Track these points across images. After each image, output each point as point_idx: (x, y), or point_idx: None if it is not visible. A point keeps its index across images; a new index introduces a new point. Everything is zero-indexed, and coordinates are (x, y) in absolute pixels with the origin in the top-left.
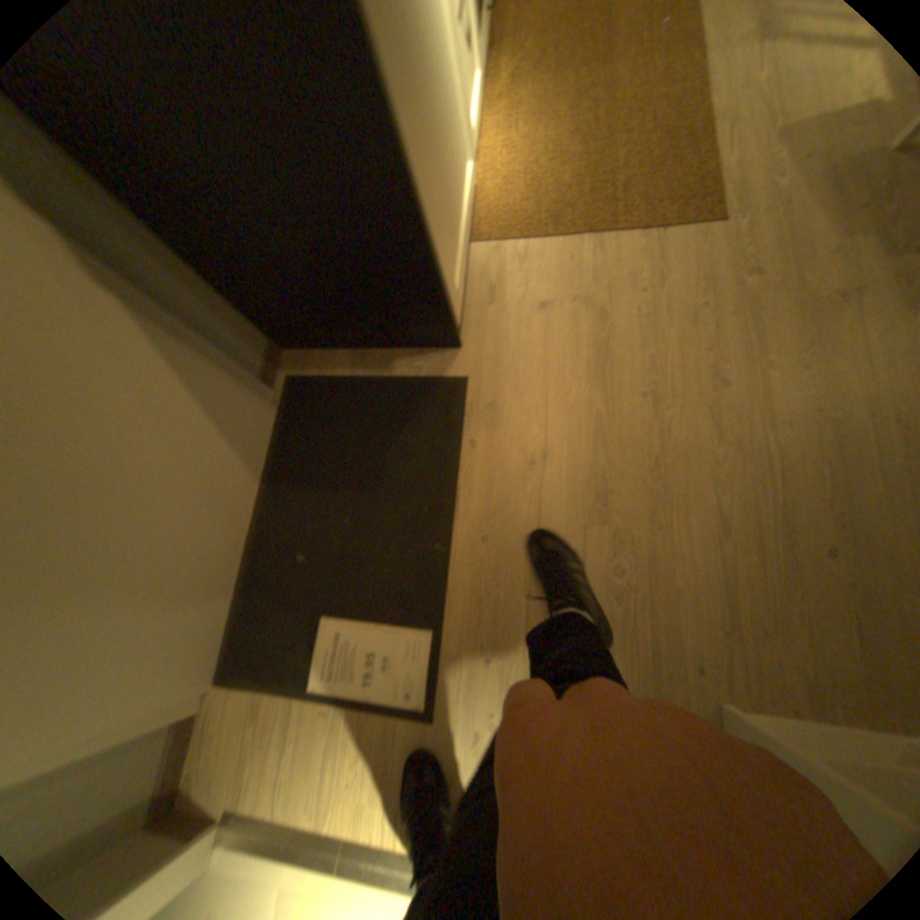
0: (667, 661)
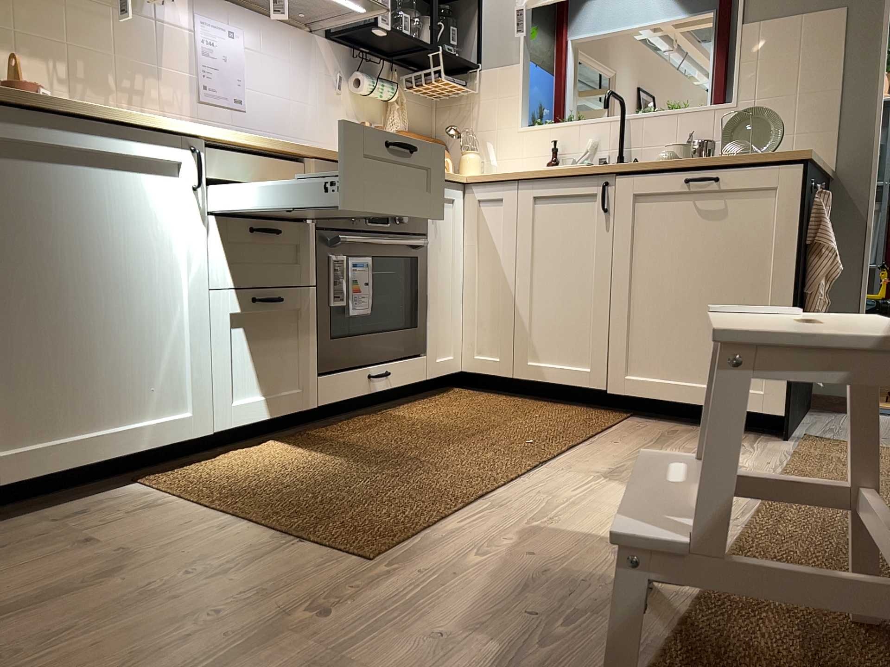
0: None
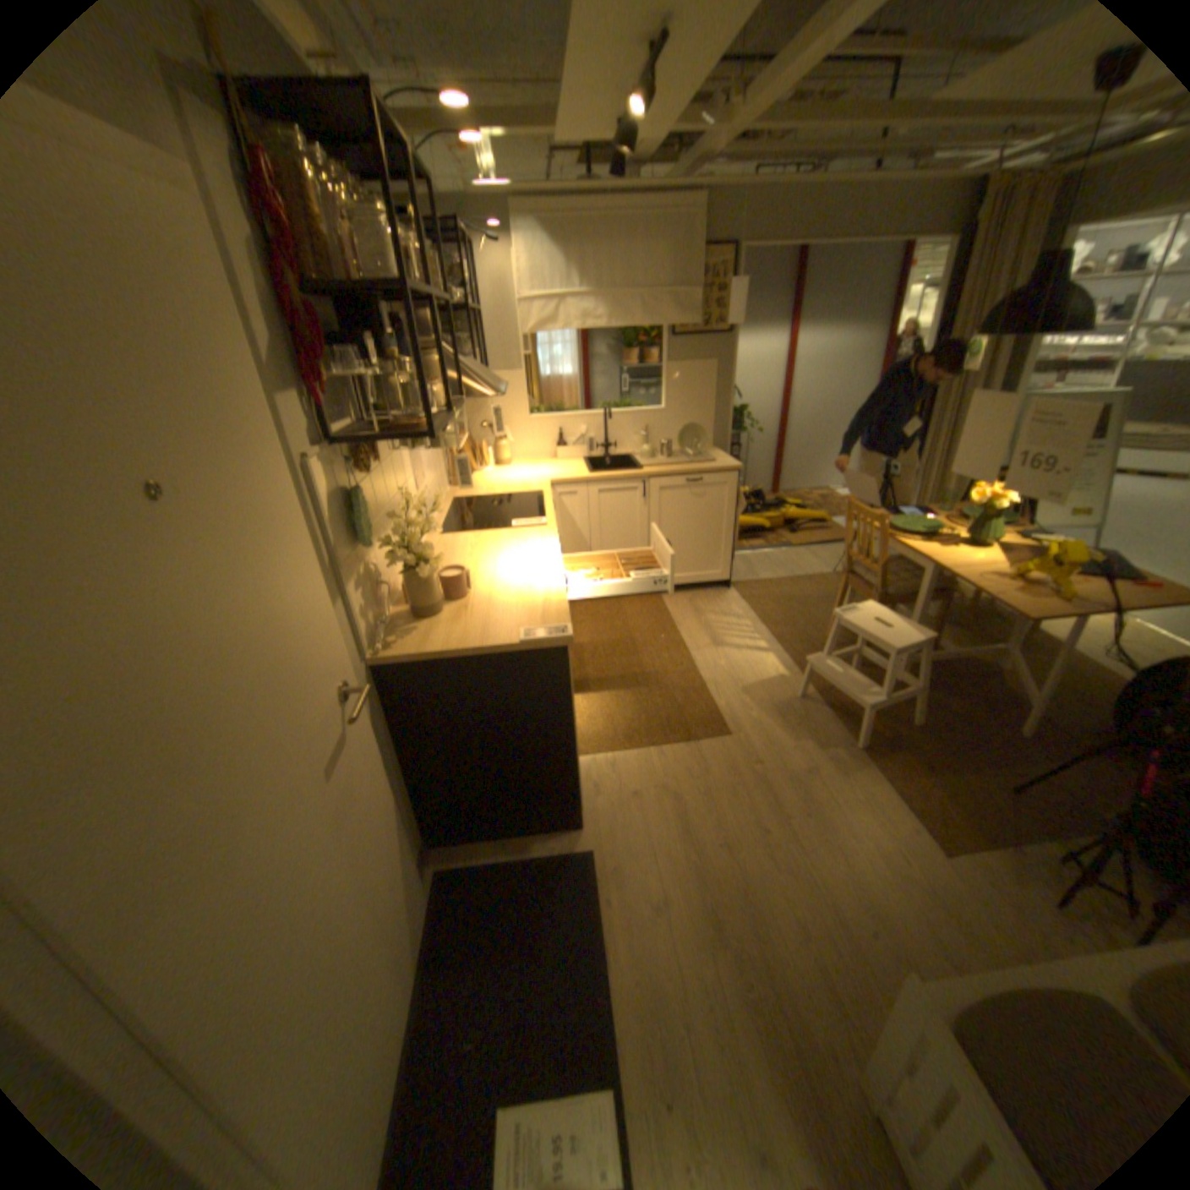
0: (809, 1056)
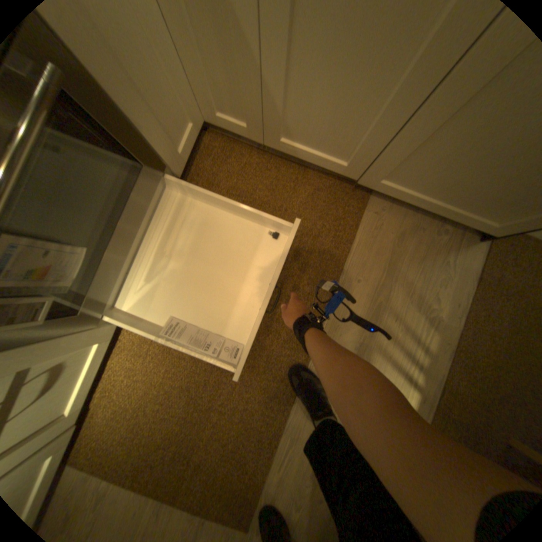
0: None
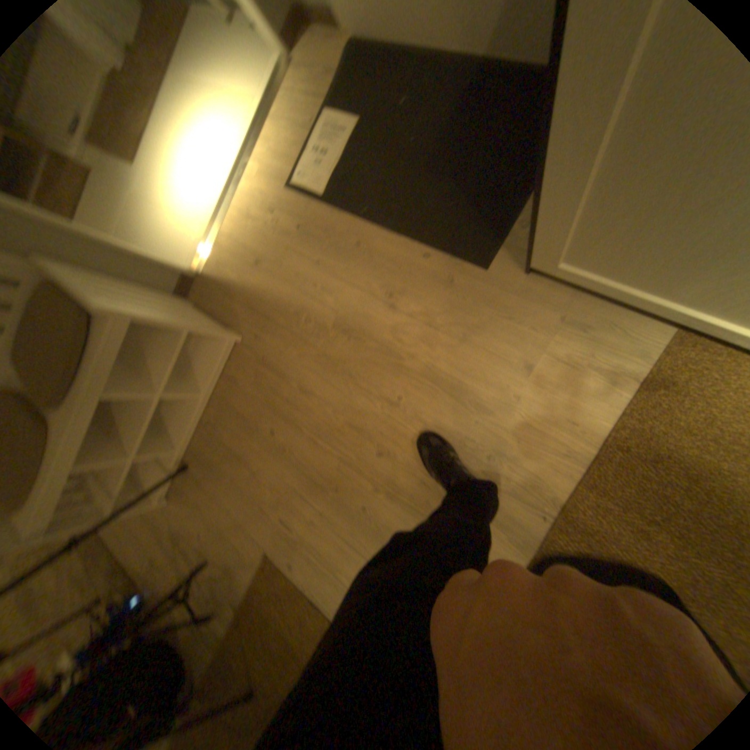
0: (264, 318)
